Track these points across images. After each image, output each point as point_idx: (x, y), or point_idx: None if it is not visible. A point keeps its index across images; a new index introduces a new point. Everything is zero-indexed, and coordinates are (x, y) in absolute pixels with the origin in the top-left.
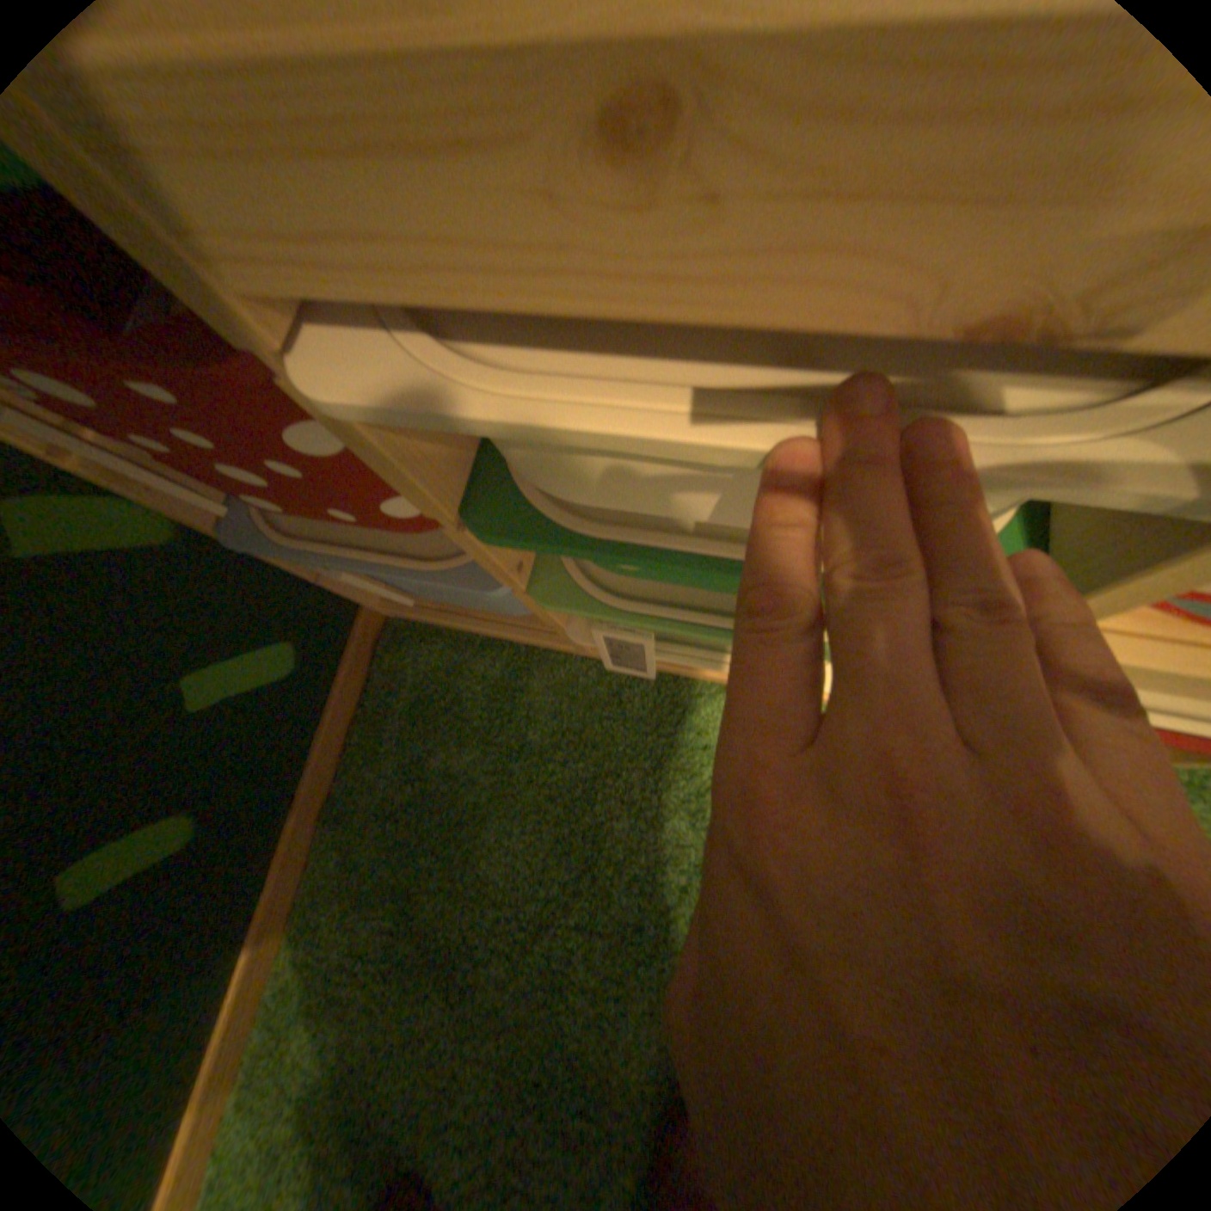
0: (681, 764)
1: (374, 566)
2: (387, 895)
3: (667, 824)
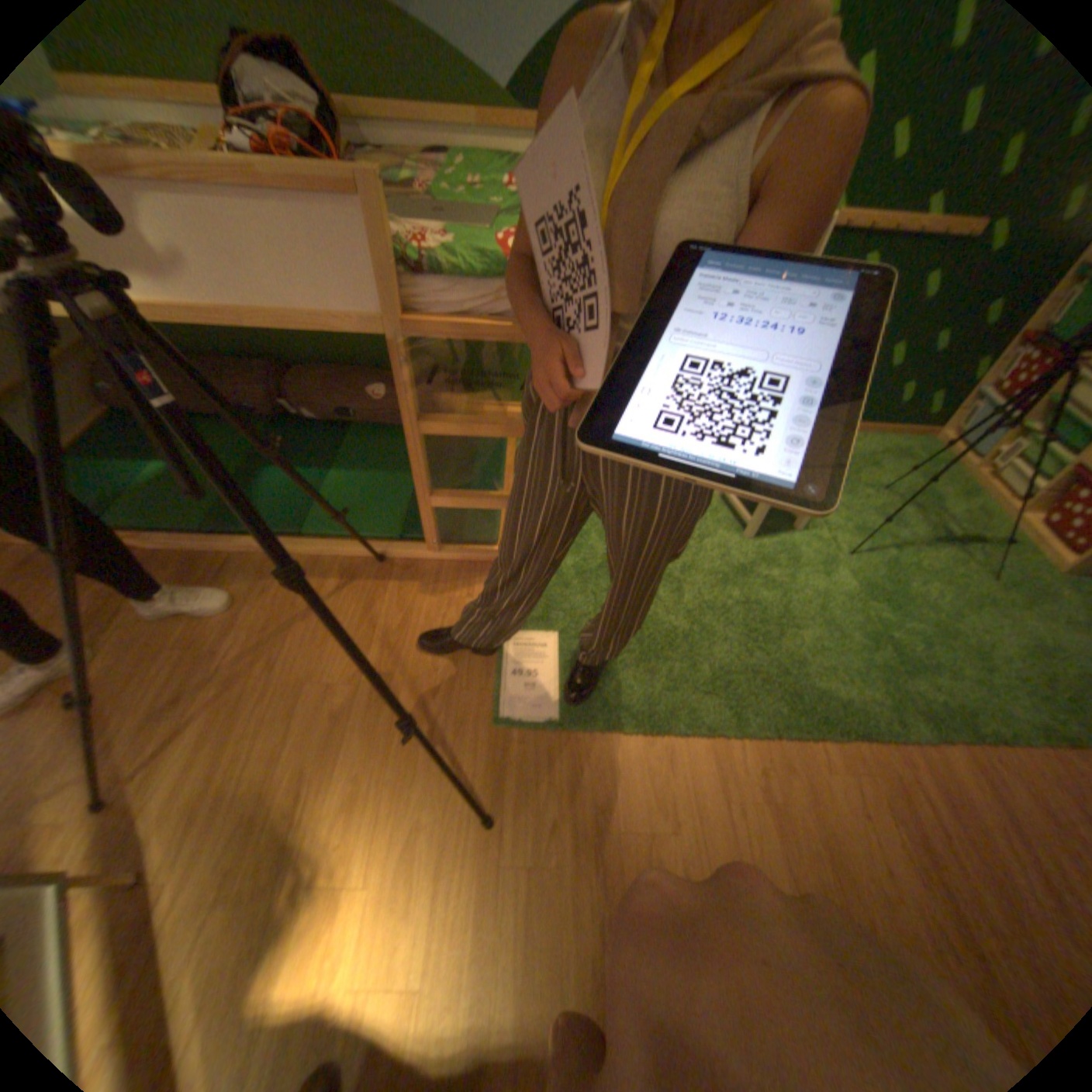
0: (957, 492)
1: (990, 405)
2: (876, 447)
3: (942, 491)
